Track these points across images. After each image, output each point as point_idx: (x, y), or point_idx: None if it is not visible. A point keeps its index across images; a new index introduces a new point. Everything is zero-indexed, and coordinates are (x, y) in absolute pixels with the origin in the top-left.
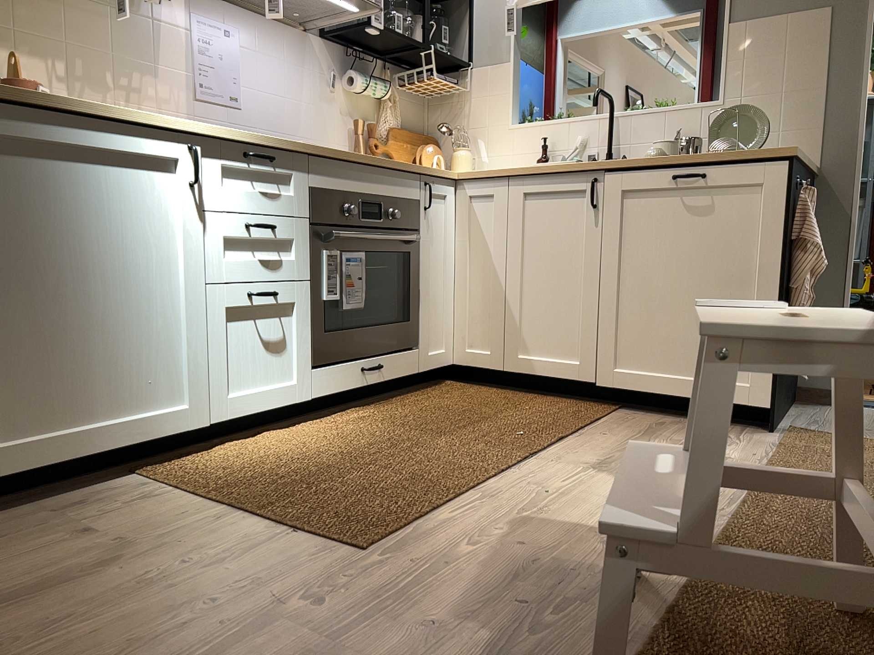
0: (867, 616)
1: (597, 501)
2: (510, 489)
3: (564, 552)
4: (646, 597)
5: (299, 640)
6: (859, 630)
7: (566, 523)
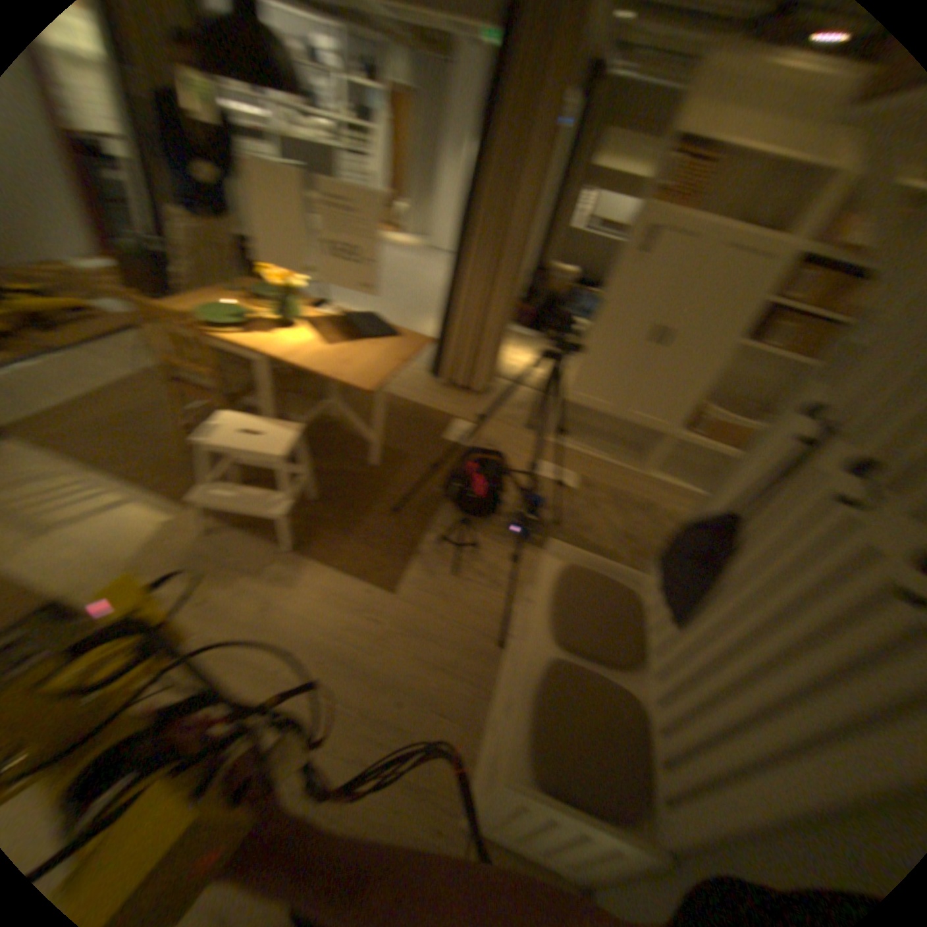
0: (245, 480)
1: (115, 535)
2: (81, 573)
3: (177, 552)
4: (223, 530)
5: (240, 638)
6: (252, 484)
7: (142, 550)
